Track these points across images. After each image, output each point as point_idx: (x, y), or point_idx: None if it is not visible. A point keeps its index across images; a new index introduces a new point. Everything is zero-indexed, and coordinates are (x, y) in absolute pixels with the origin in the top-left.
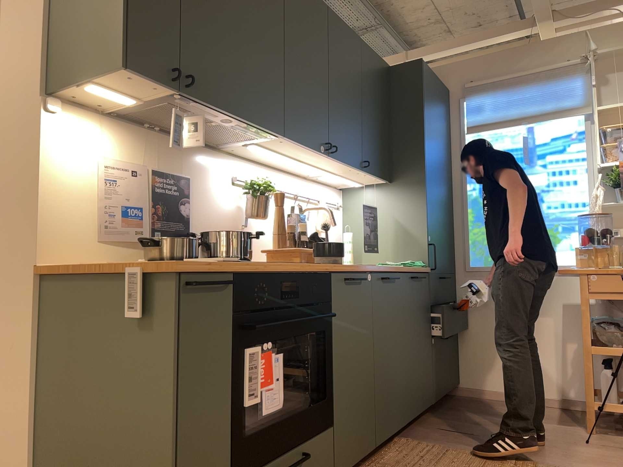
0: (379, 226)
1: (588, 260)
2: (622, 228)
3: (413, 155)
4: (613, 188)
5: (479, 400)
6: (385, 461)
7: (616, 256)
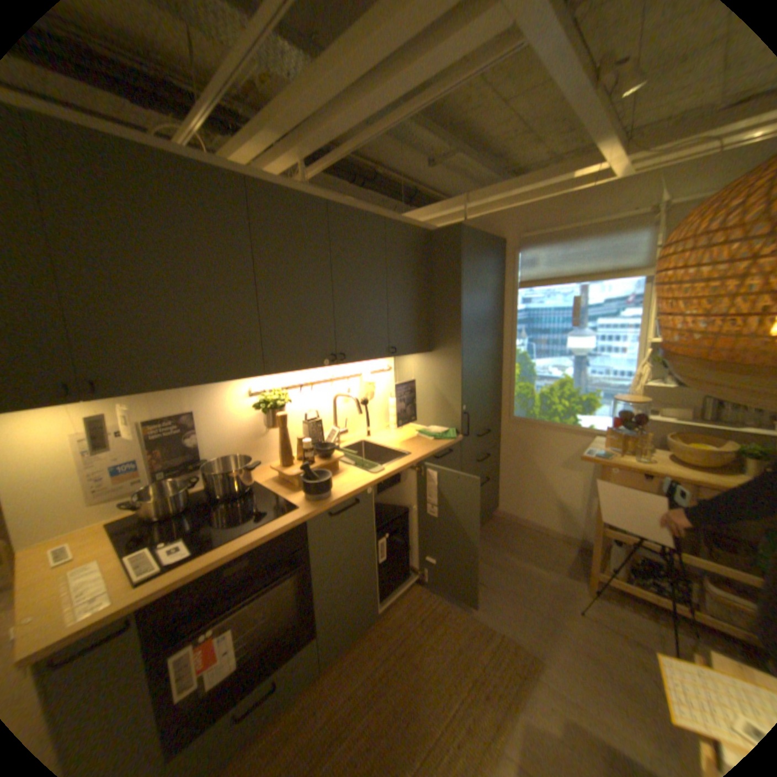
0: (421, 391)
1: (619, 443)
2: (668, 407)
3: (450, 328)
4: (665, 366)
5: (511, 527)
6: (390, 625)
7: (648, 448)
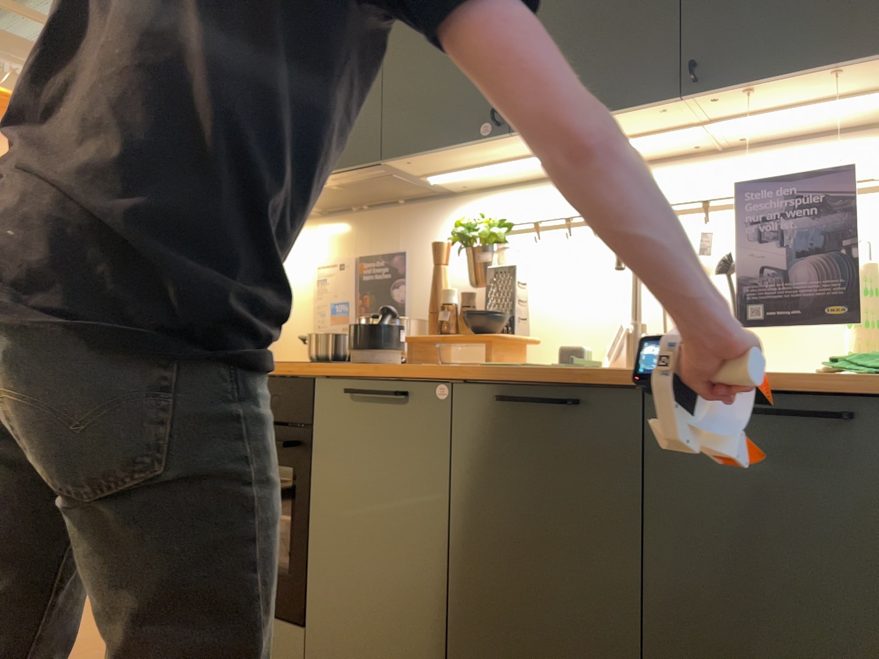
0: None
1: None
2: None
3: None
4: None
5: None
6: None
7: None
